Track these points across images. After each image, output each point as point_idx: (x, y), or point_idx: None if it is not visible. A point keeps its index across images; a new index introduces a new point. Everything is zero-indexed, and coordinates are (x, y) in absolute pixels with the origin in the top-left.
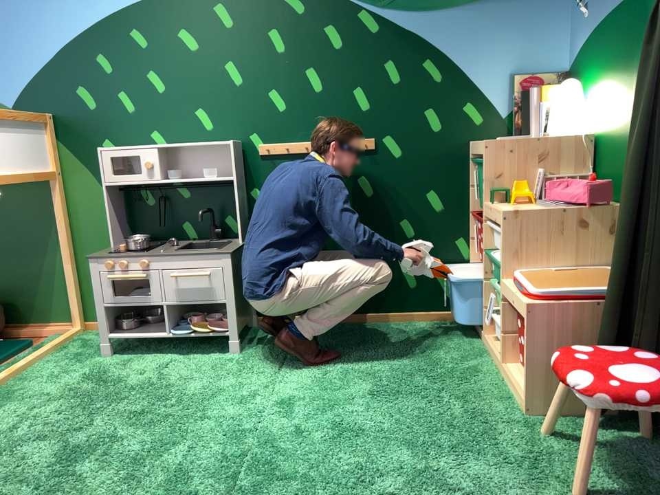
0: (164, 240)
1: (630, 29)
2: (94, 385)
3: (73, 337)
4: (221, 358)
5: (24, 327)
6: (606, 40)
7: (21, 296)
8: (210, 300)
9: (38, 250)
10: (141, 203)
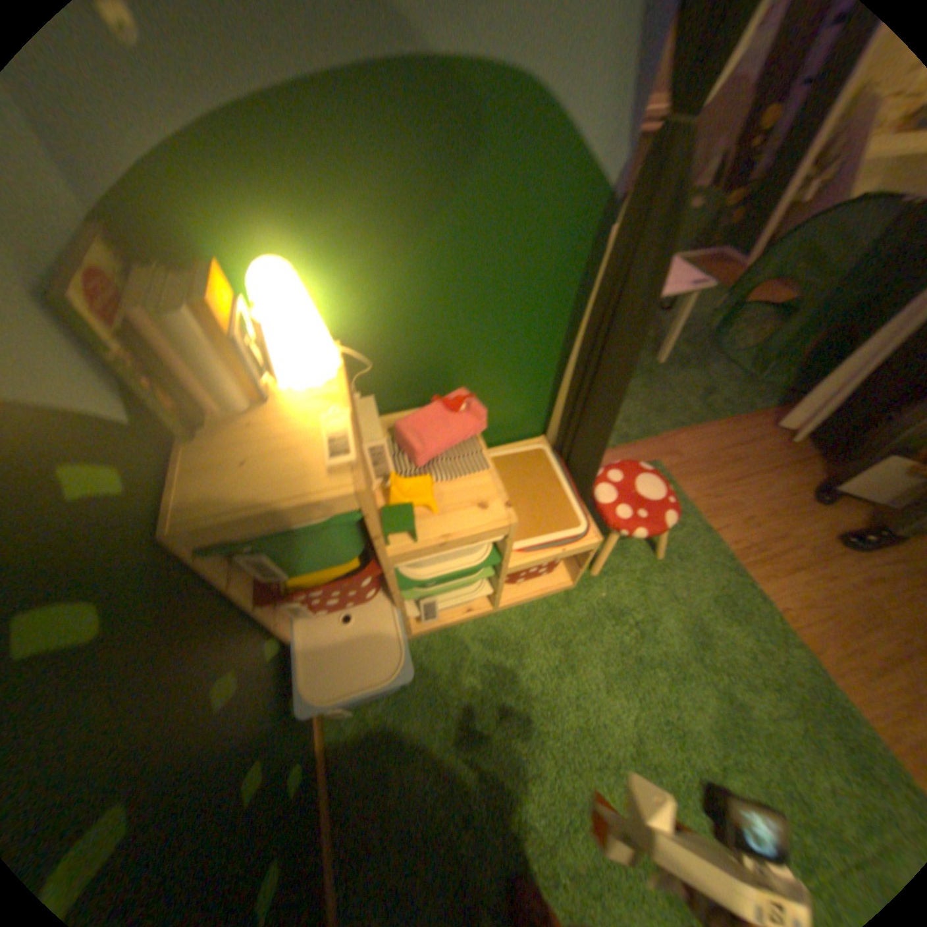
0: None
1: (417, 144)
2: None
3: None
4: None
5: None
6: (313, 150)
7: None
8: None
9: None
10: None
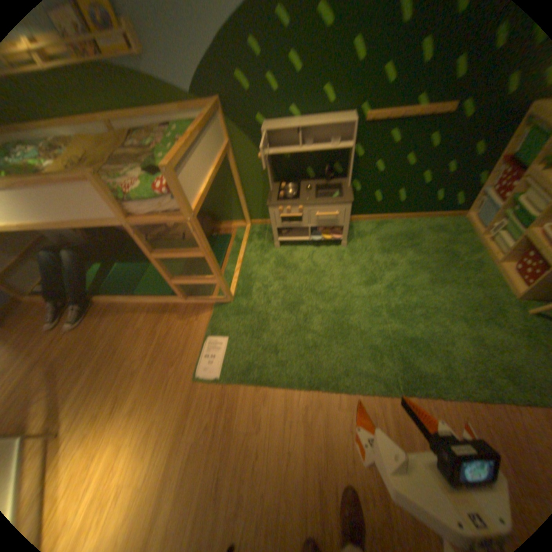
0: (295, 179)
1: None
2: (284, 269)
3: (250, 231)
4: (337, 250)
5: (220, 223)
6: None
7: (215, 209)
8: (335, 224)
9: (222, 186)
10: (282, 158)
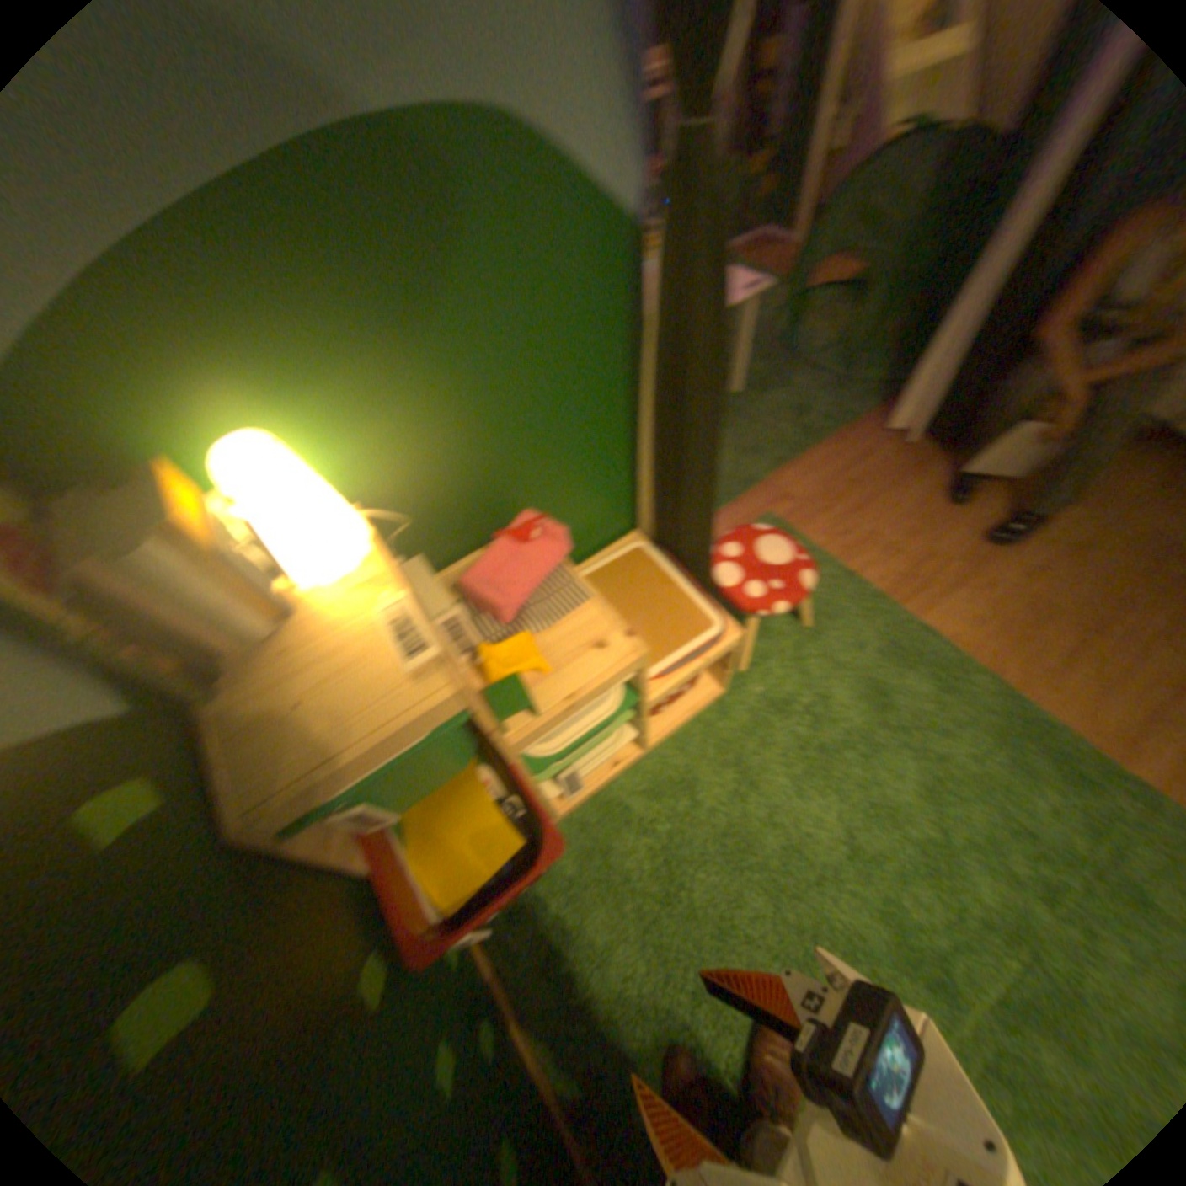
0: None
1: (383, 230)
2: None
3: None
4: None
5: None
6: (250, 276)
7: None
8: None
9: None
10: None
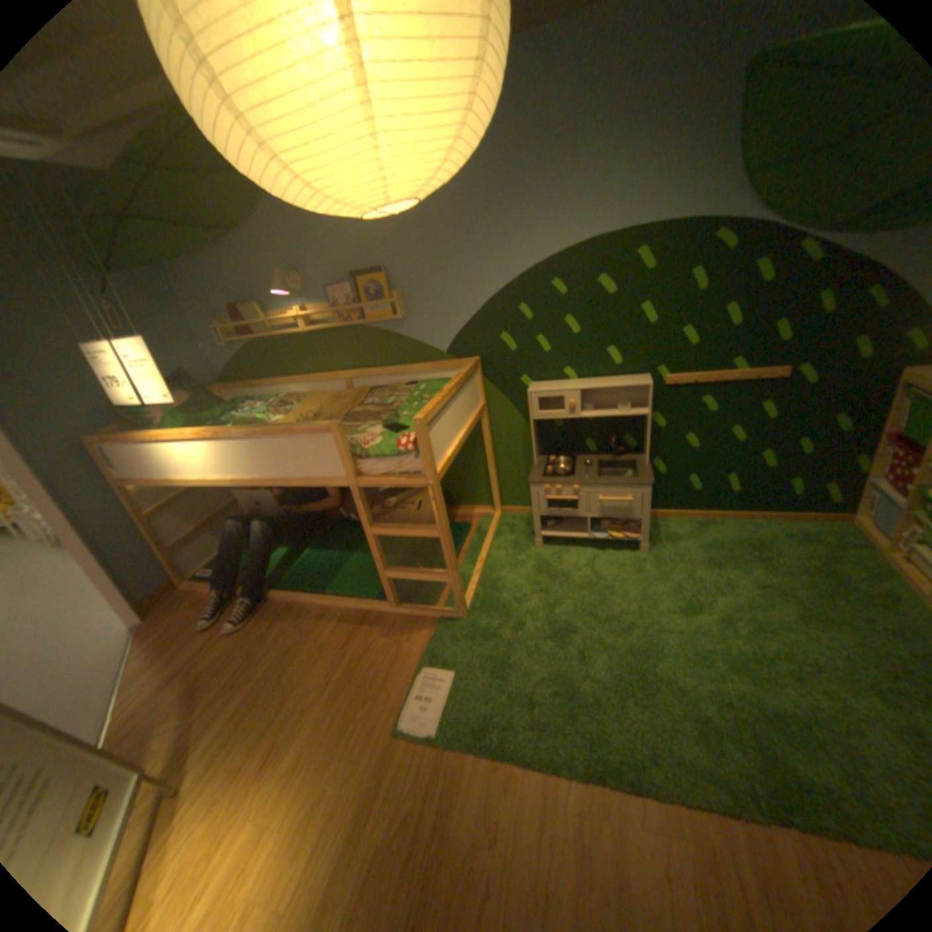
0: (569, 454)
1: None
2: (548, 580)
3: (499, 522)
4: (634, 558)
5: (456, 509)
6: None
7: (453, 489)
8: (629, 517)
9: (466, 458)
10: (551, 426)
